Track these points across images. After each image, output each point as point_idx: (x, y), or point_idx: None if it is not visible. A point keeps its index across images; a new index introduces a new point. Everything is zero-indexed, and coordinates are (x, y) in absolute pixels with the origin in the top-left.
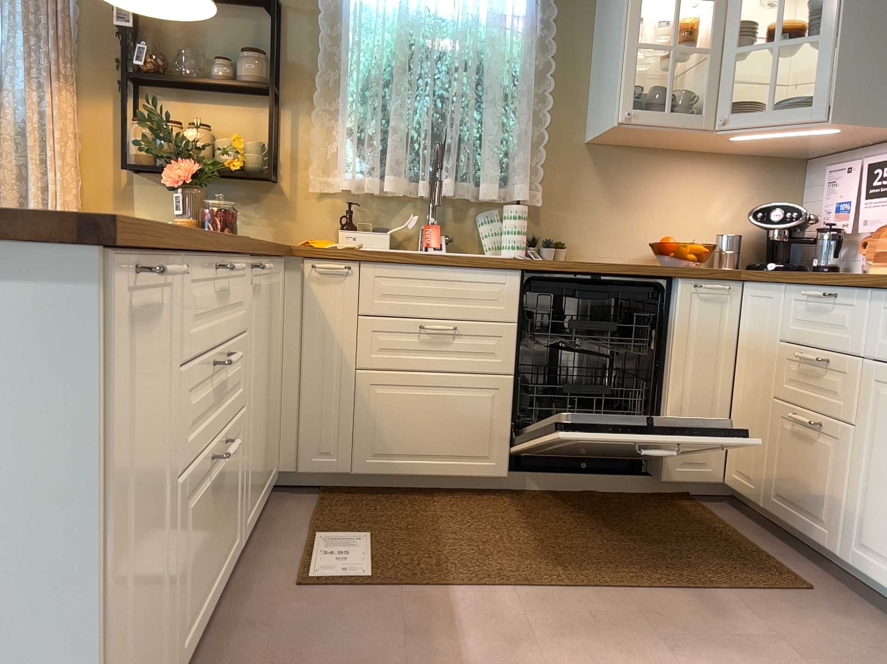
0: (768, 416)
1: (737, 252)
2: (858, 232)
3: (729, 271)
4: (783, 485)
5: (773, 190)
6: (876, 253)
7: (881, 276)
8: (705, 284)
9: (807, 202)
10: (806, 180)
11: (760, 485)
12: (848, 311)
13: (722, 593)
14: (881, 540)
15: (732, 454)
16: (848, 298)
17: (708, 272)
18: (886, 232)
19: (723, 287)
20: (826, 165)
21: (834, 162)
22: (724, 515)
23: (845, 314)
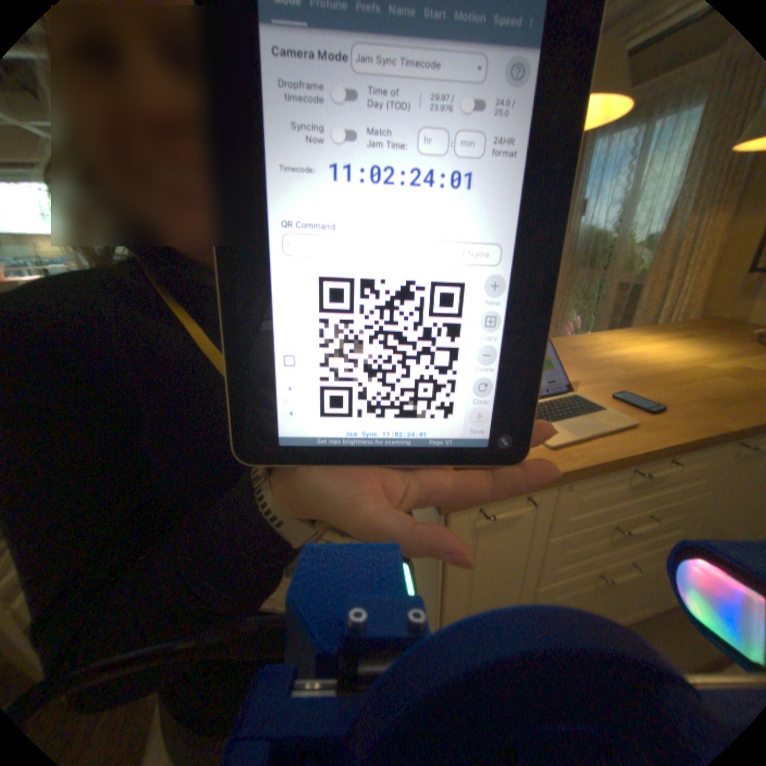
0: None
1: None
2: None
3: None
4: None
5: None
6: None
7: None
8: None
9: None
10: None
11: None
12: None
13: None
14: None
15: None
16: None
17: None
18: None
19: None
20: None
21: None
22: None
23: None
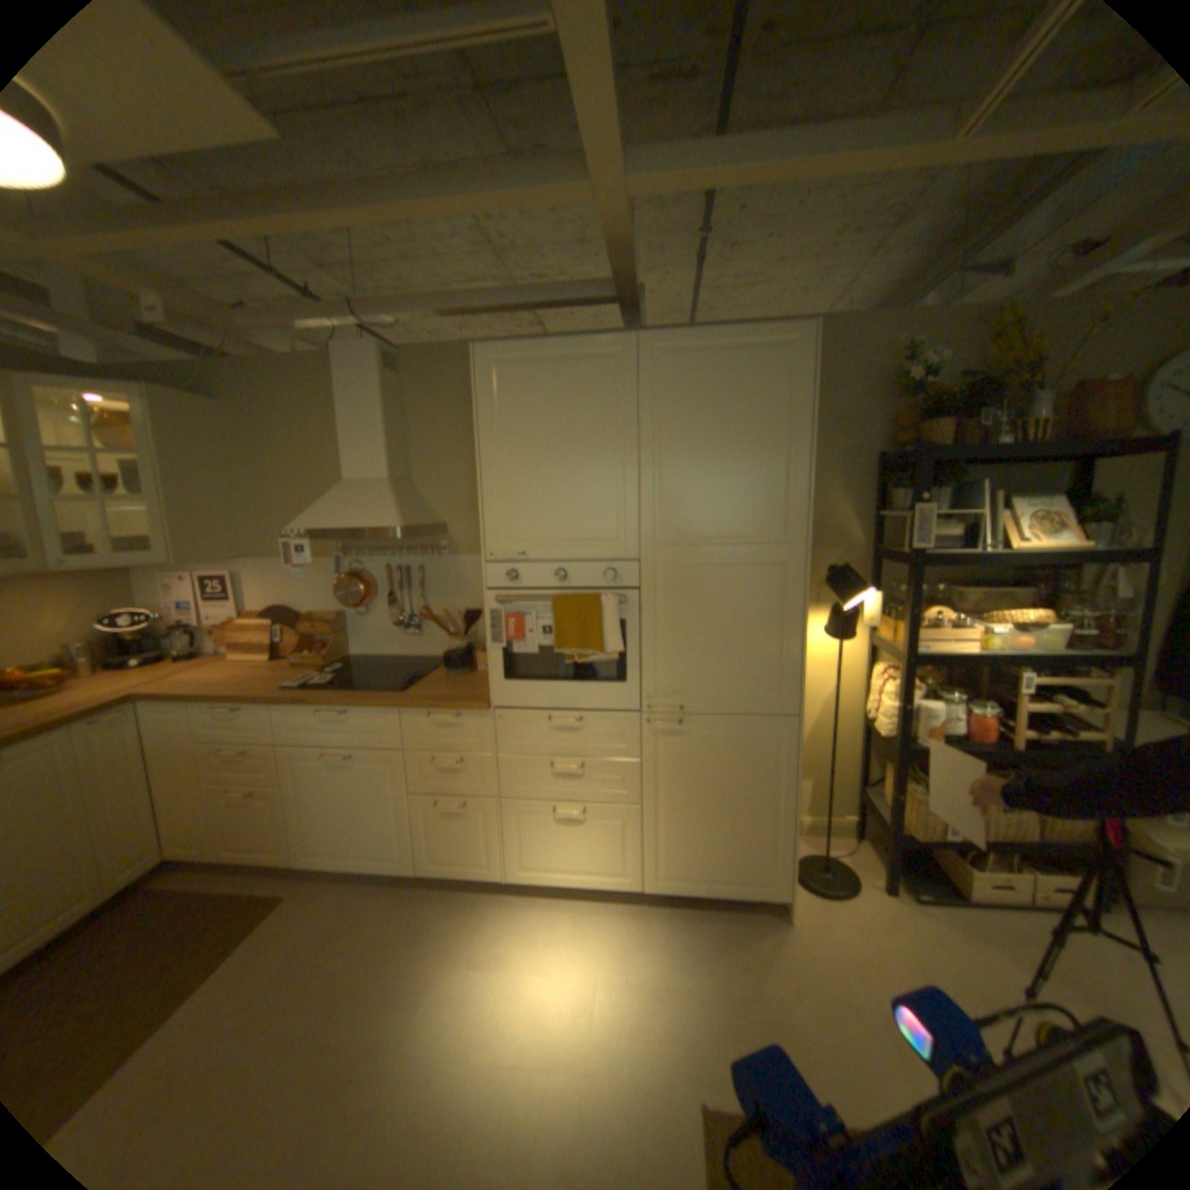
0: (196, 800)
1: (90, 660)
2: (197, 623)
3: (116, 700)
4: (227, 841)
5: (100, 592)
6: (224, 644)
7: (267, 692)
8: (96, 720)
9: (136, 596)
10: (129, 579)
11: (204, 849)
12: (251, 719)
13: (232, 954)
14: (315, 846)
15: (163, 837)
16: (248, 710)
17: (97, 710)
18: (227, 628)
19: (117, 717)
20: (149, 569)
21: (157, 568)
22: (174, 886)
23: (249, 720)
